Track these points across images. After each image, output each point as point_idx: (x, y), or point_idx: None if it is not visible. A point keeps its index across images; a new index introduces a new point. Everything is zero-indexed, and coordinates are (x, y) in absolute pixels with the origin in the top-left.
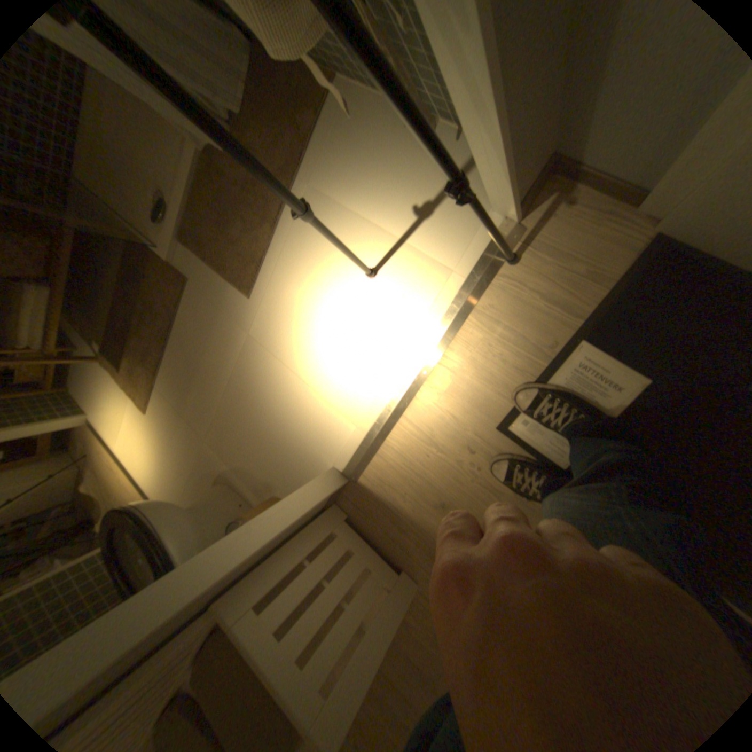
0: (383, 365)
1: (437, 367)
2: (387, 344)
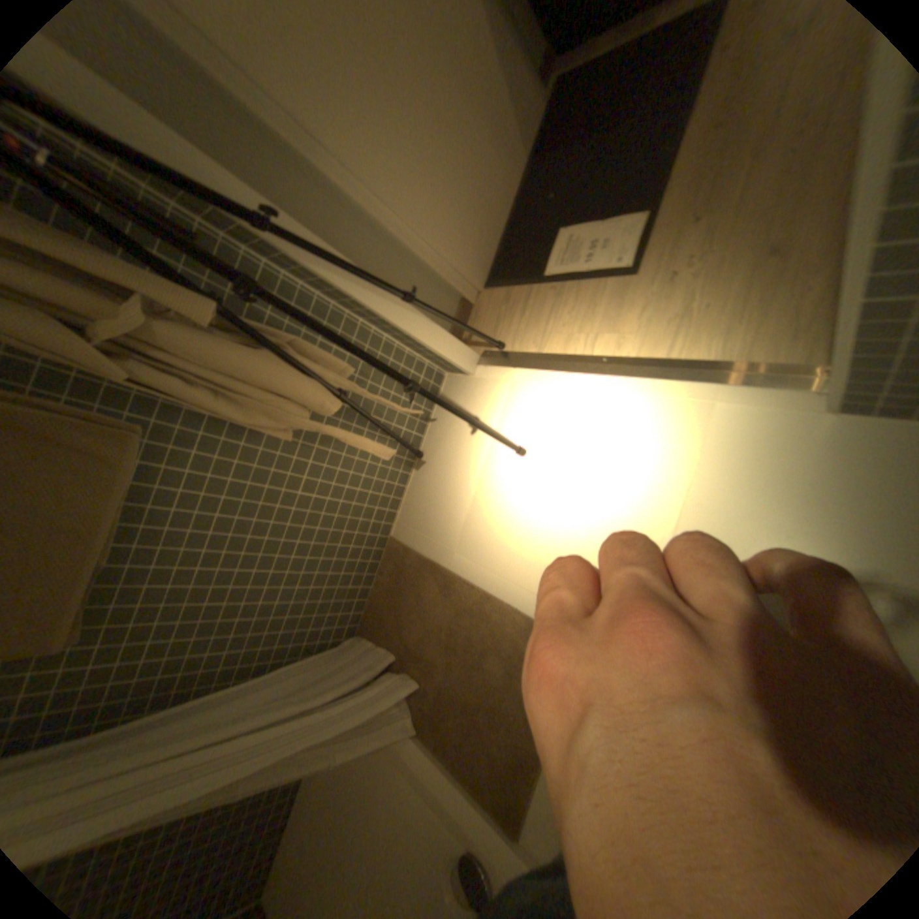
0: (609, 404)
1: (593, 353)
2: (584, 410)
